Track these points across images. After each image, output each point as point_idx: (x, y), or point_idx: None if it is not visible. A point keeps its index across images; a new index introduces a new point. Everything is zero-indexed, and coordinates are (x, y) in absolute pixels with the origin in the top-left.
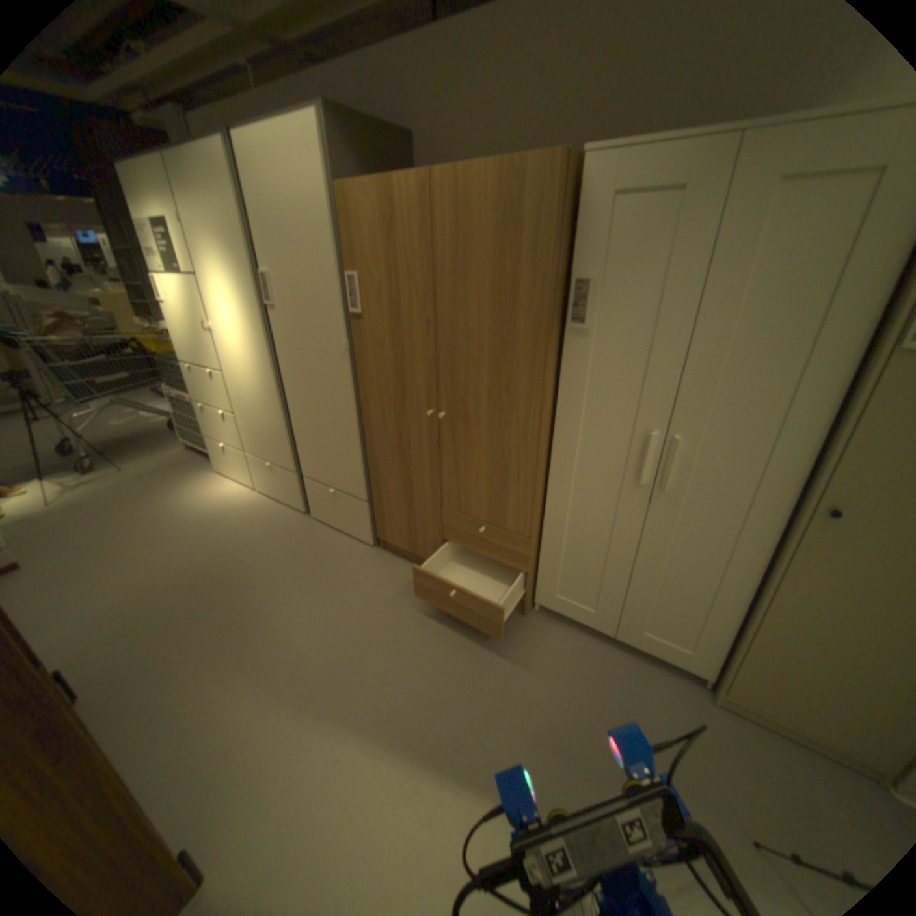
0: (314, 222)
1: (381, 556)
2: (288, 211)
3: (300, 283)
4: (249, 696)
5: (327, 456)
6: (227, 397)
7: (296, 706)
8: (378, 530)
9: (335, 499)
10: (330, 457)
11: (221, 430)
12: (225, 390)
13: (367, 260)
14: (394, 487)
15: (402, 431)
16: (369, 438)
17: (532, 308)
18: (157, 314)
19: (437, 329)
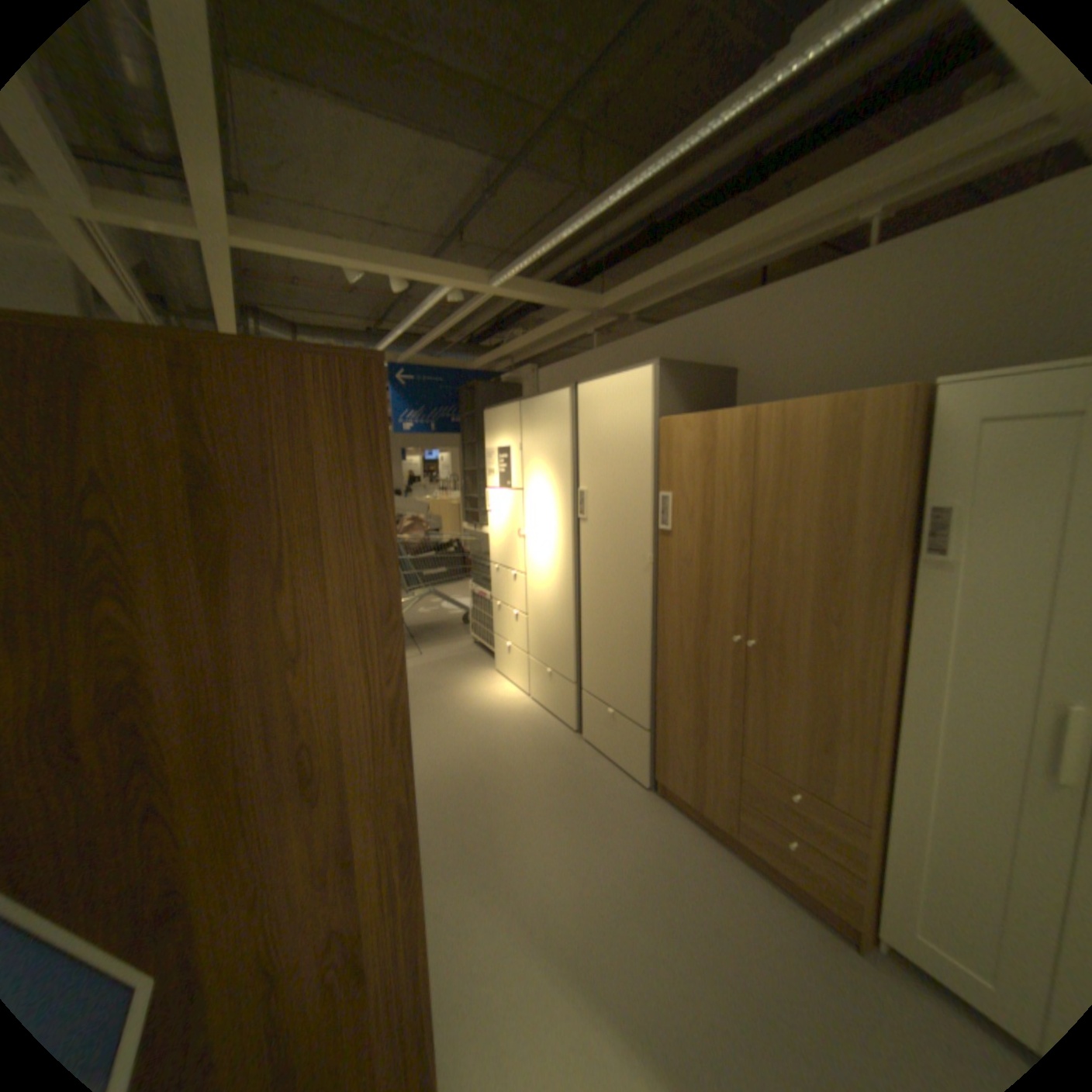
0: (635, 451)
1: (656, 805)
2: (613, 443)
3: (613, 501)
4: (501, 923)
5: (611, 671)
6: (523, 598)
7: (546, 957)
8: (657, 770)
9: (611, 721)
10: (614, 673)
11: (510, 629)
12: (523, 592)
13: (682, 483)
14: (683, 720)
15: (699, 655)
16: (660, 658)
17: (872, 536)
18: (479, 520)
19: (752, 550)
